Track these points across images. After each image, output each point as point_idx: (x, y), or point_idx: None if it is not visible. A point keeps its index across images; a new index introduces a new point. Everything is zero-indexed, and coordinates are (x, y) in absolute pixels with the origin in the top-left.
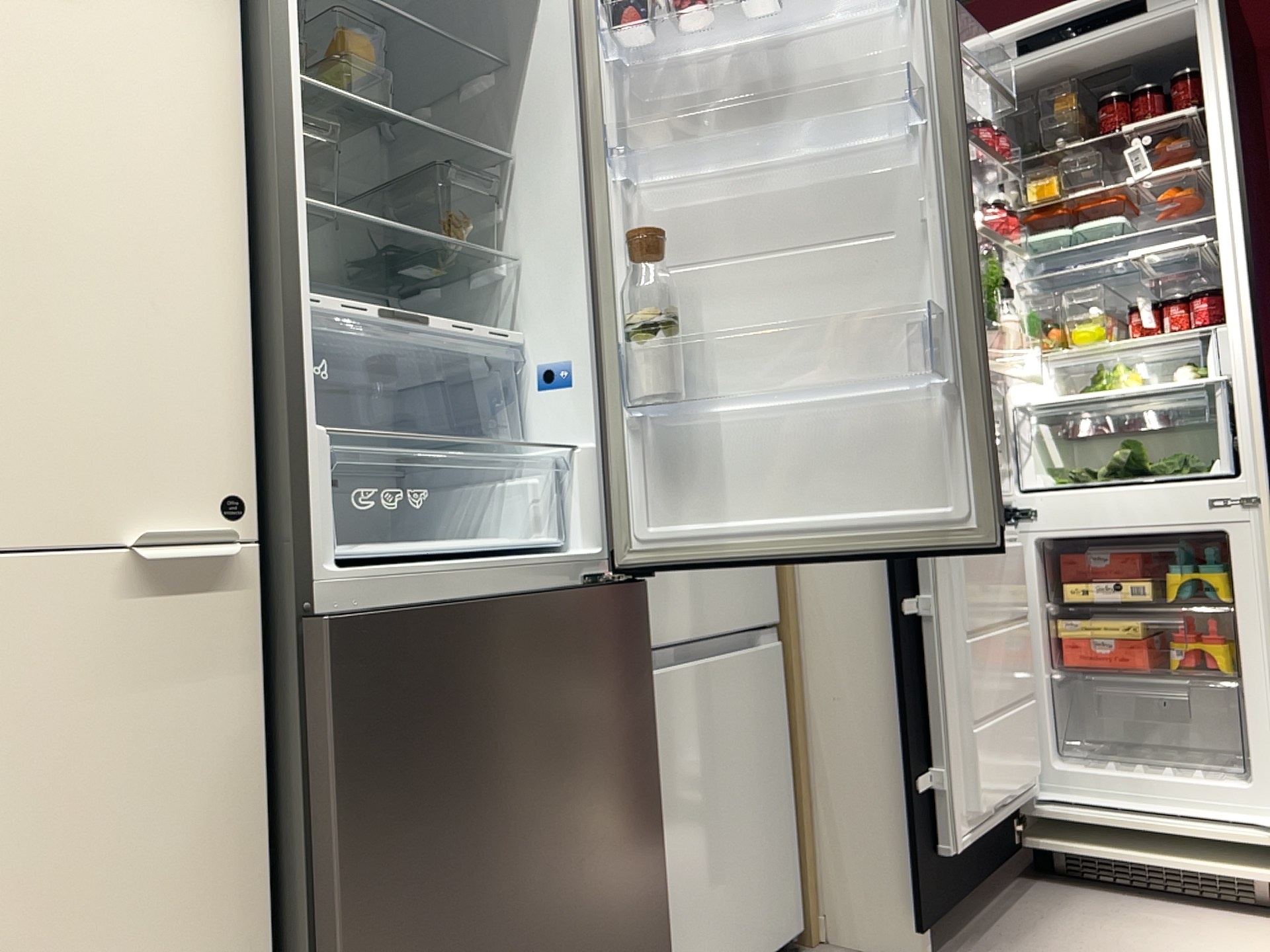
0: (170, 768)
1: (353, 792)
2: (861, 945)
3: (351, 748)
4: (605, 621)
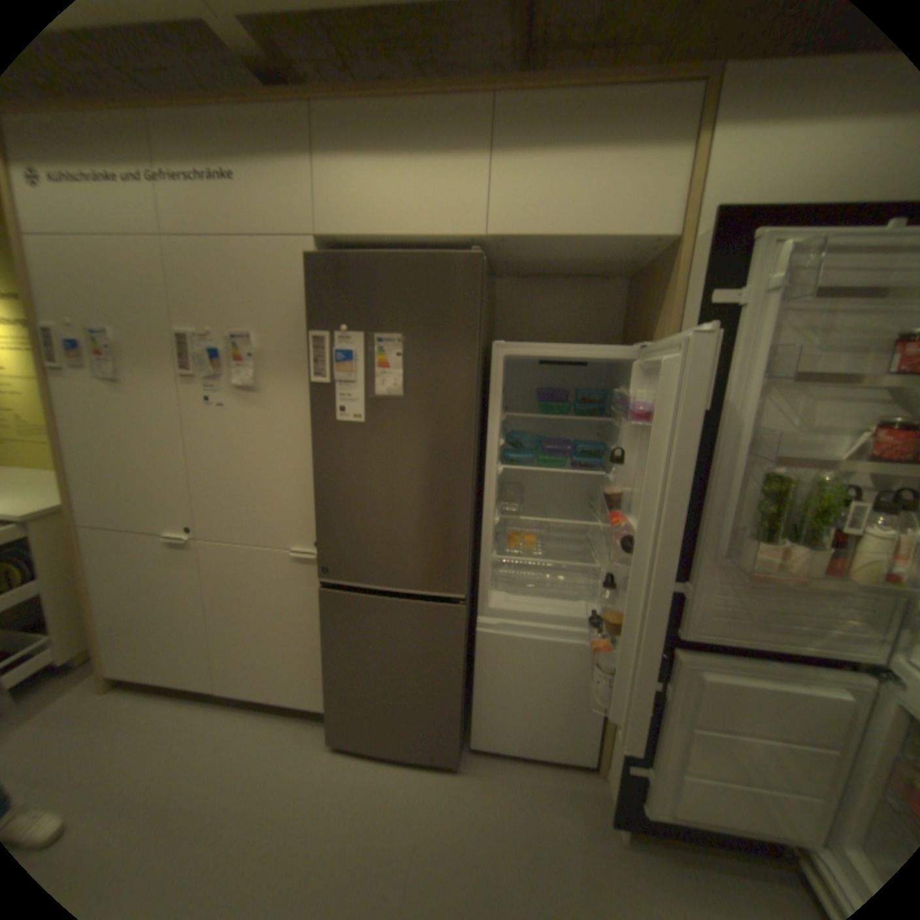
0: (303, 602)
1: (326, 633)
2: (613, 801)
3: (326, 622)
4: (434, 615)
